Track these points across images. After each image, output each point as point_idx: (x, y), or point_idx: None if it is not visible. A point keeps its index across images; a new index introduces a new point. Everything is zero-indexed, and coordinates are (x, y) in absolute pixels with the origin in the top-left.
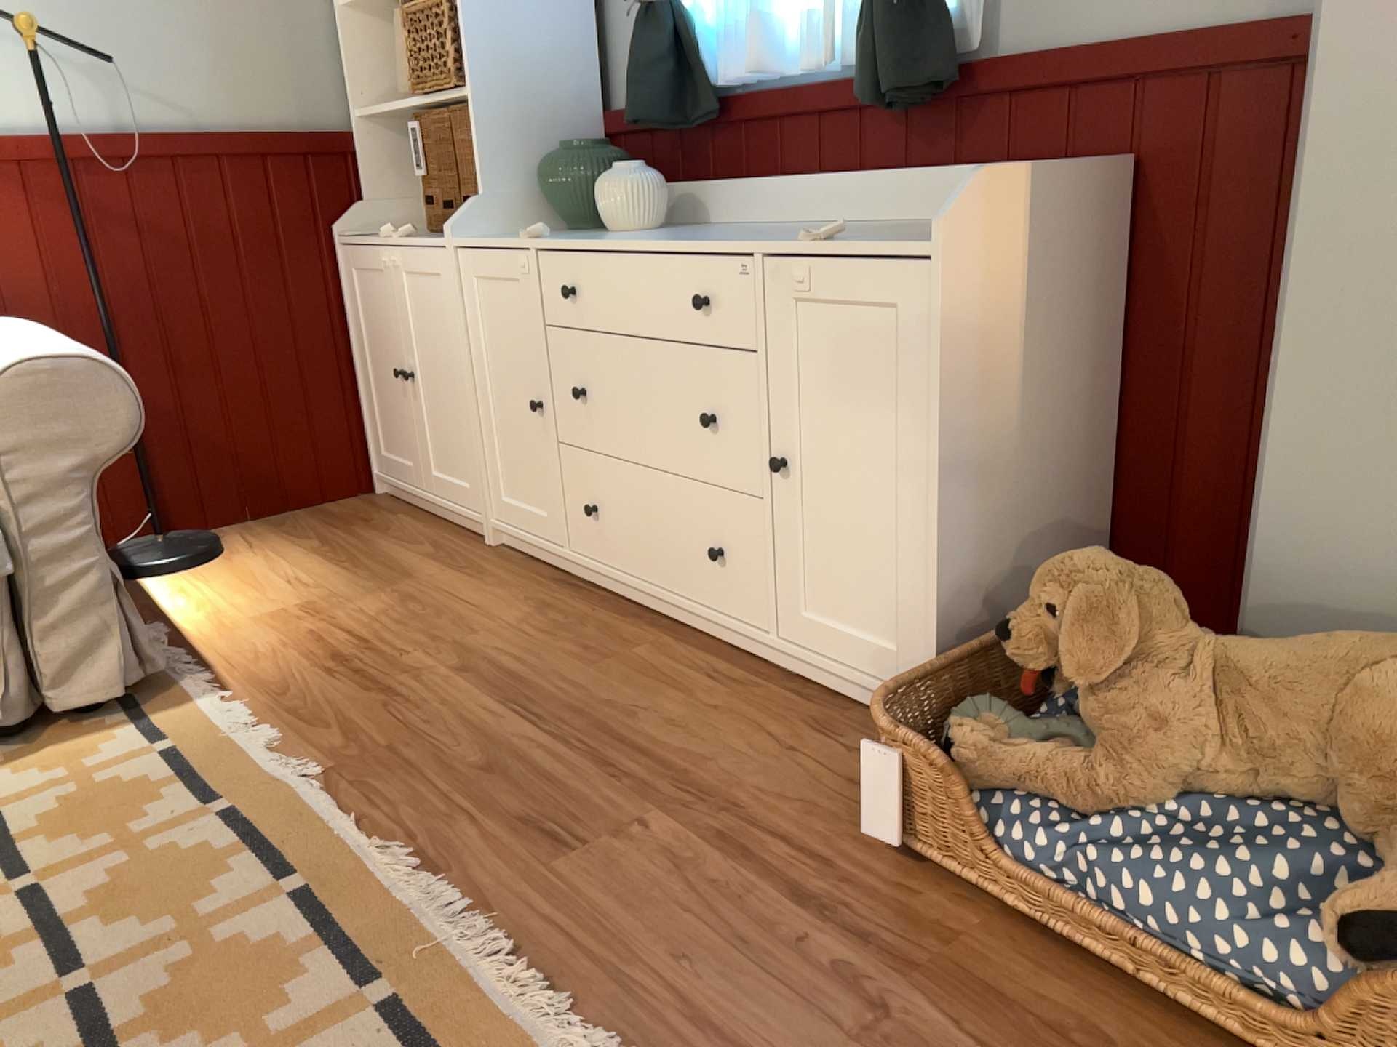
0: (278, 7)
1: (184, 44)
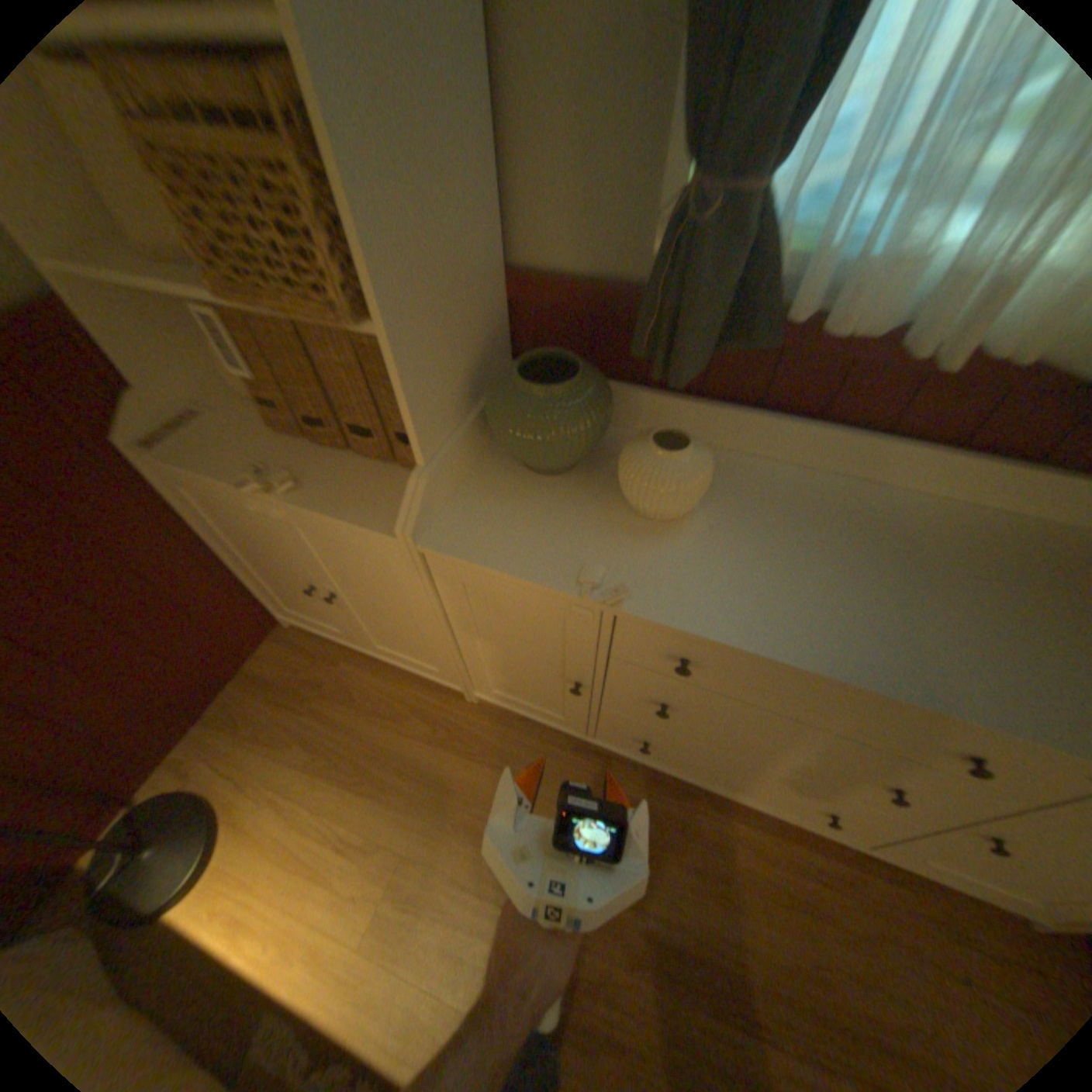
0: None
1: None
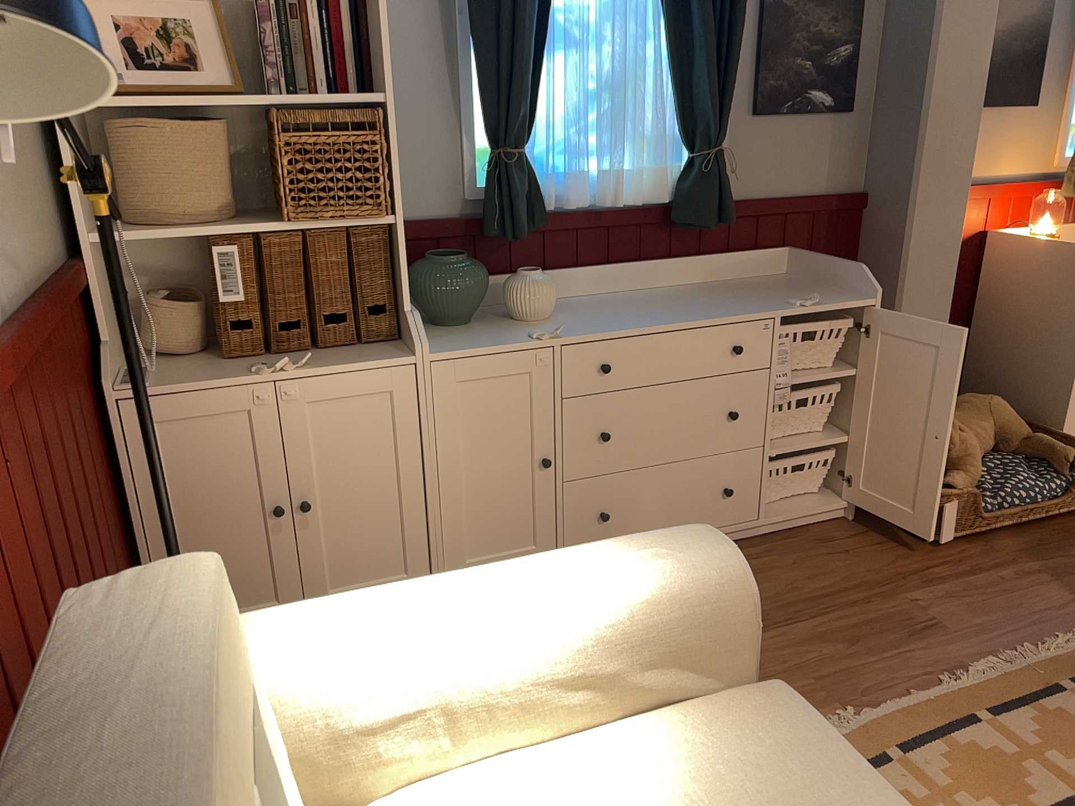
0: None
1: None
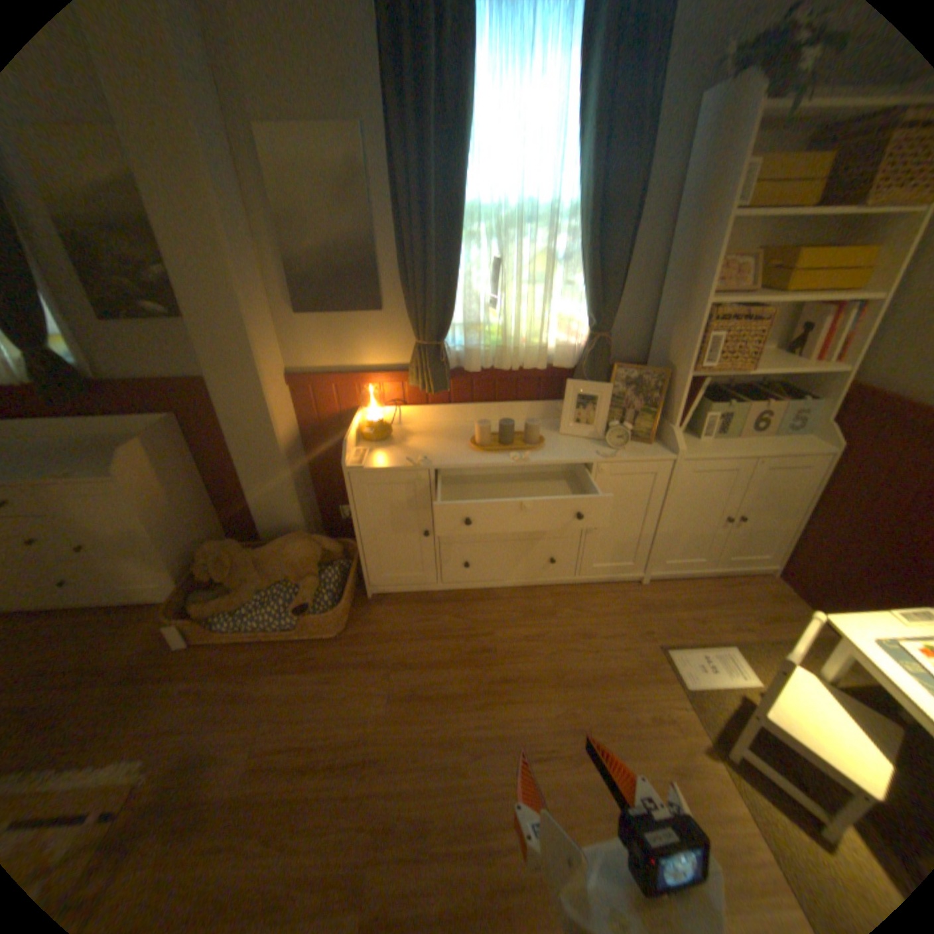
0: None
1: None
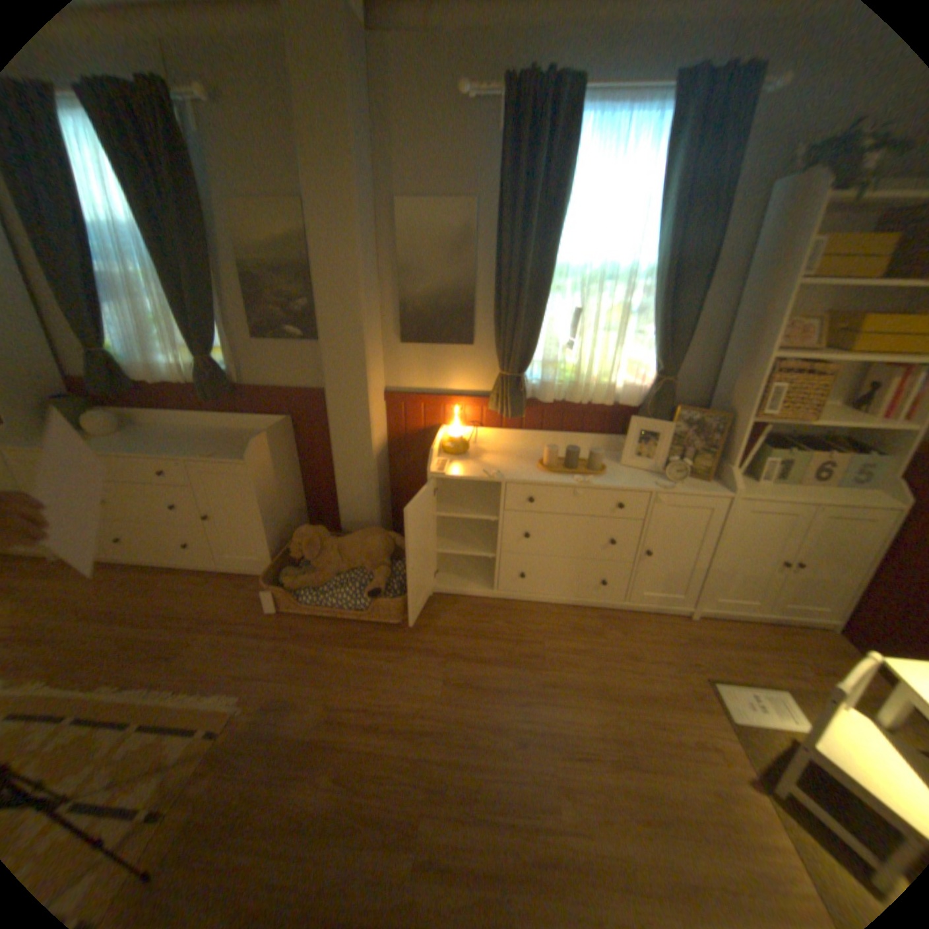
0: None
1: None
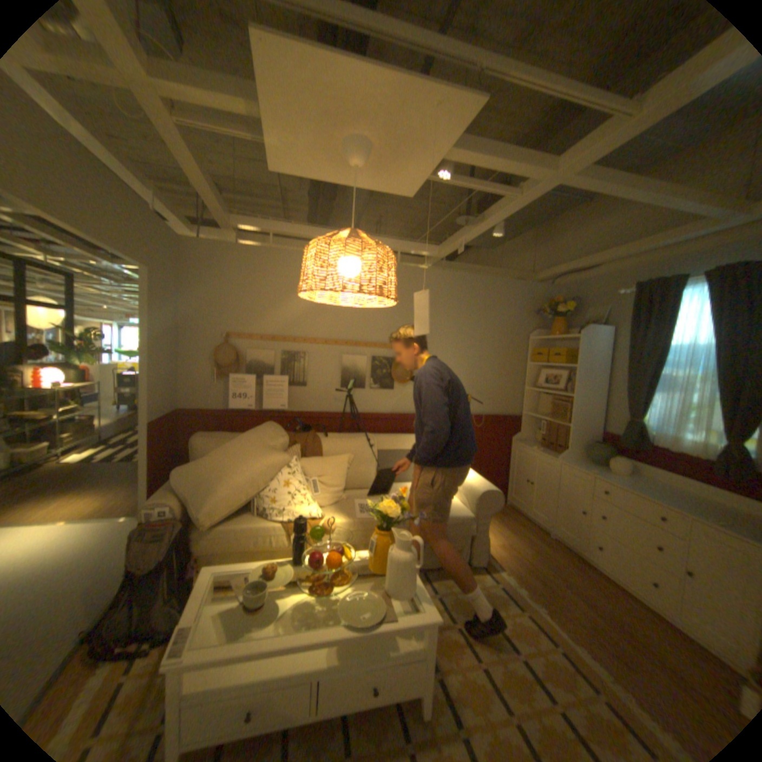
0: (512, 386)
1: (491, 394)
